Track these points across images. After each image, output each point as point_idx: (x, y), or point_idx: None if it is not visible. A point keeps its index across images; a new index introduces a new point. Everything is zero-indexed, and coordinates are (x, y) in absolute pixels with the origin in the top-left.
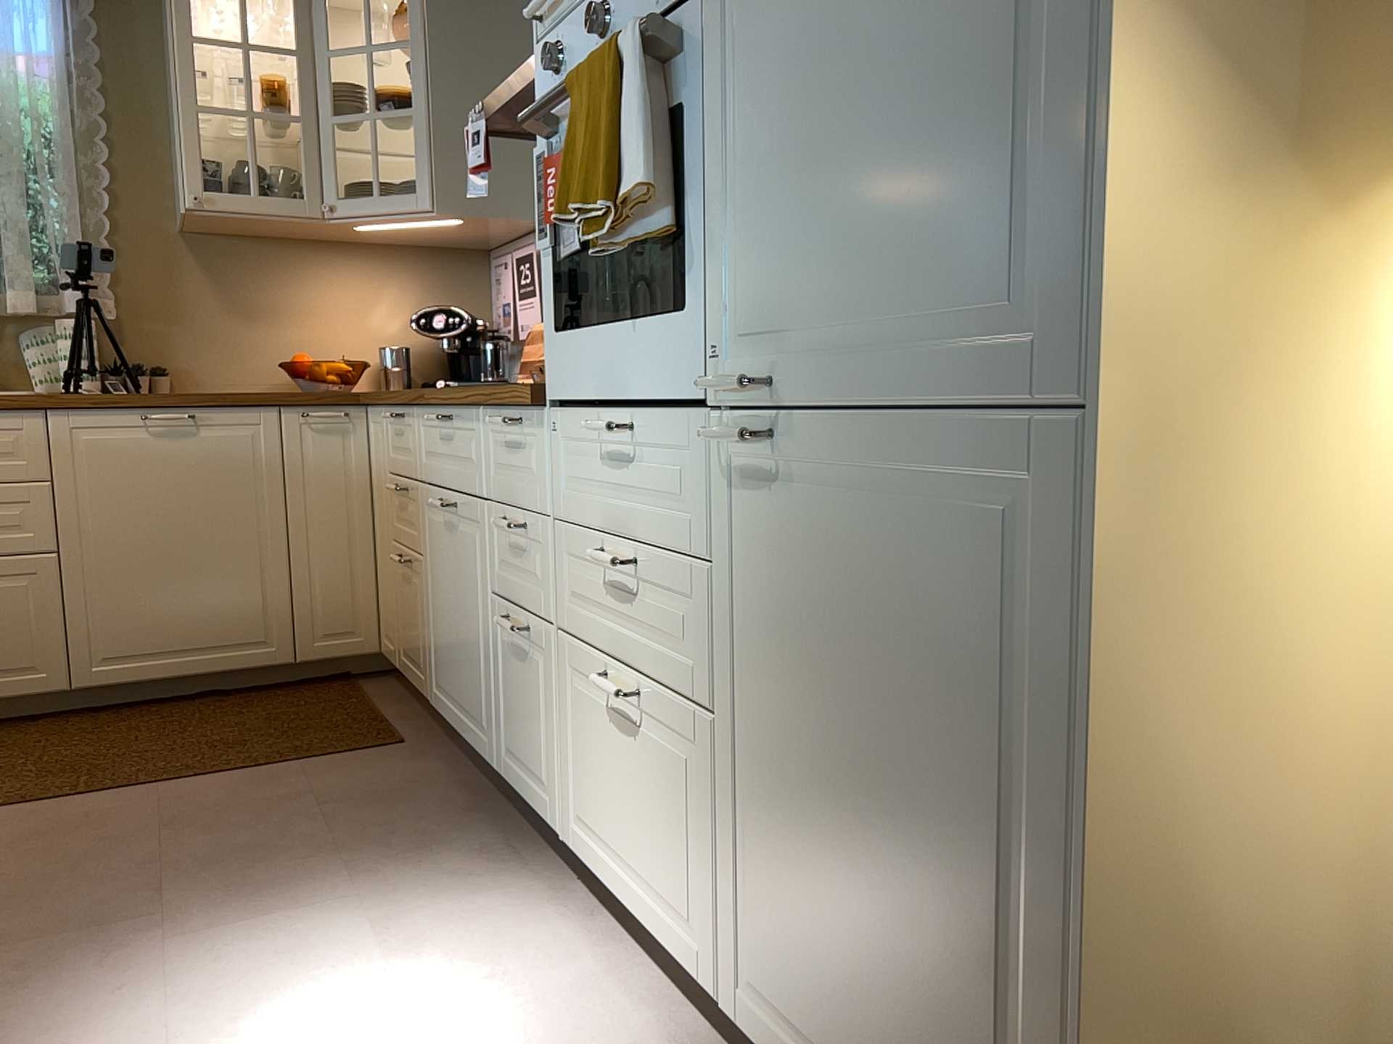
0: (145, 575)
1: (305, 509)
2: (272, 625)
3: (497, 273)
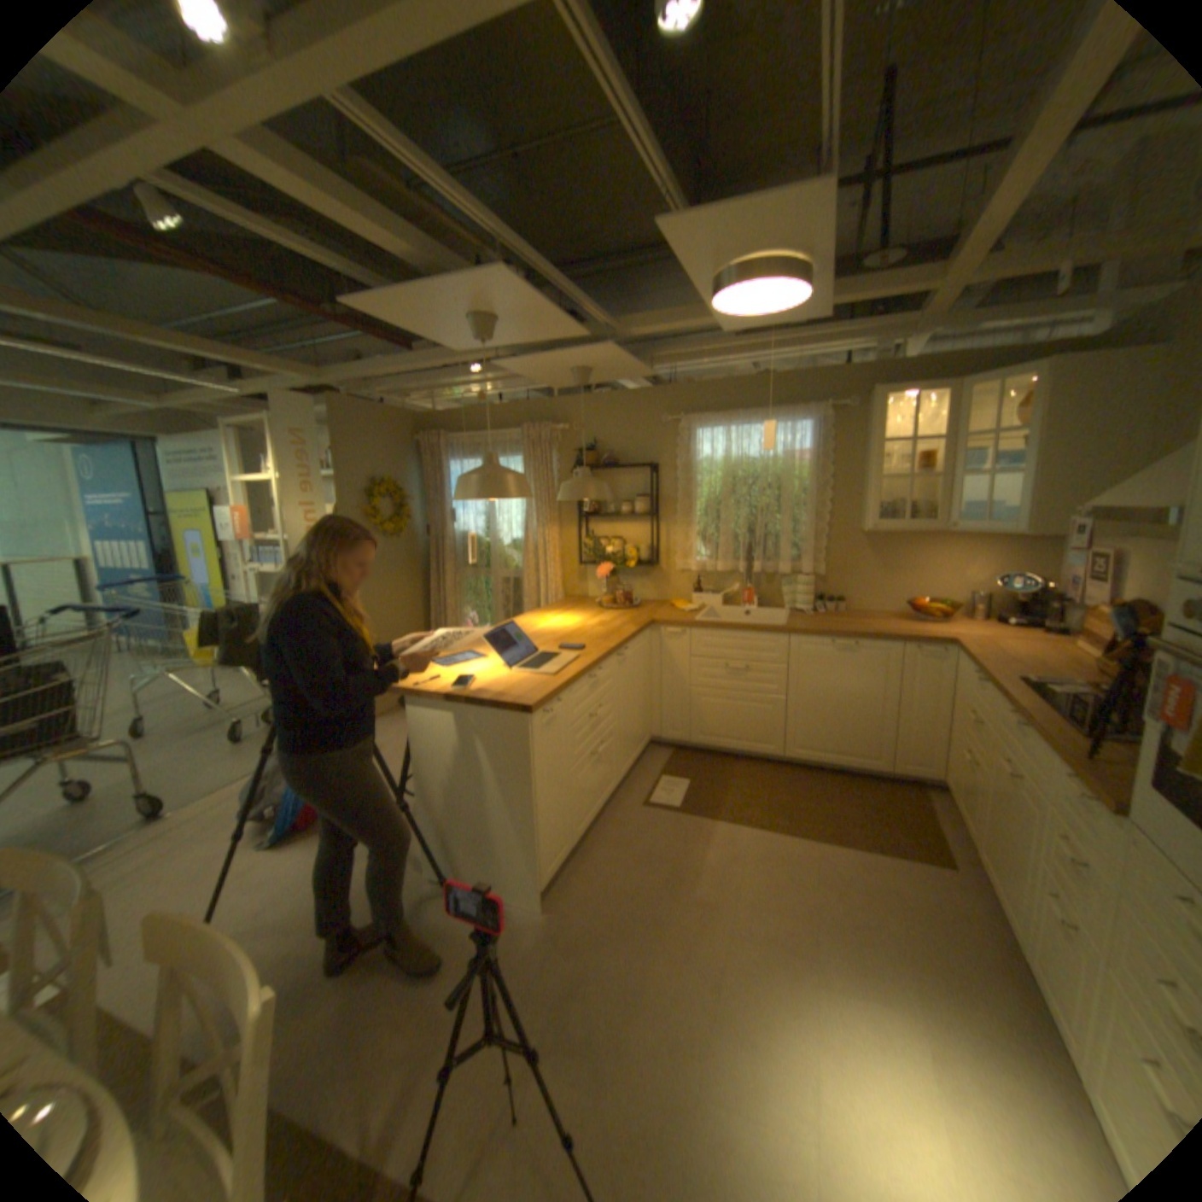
0: (823, 715)
1: (912, 698)
2: (884, 753)
3: (1072, 548)
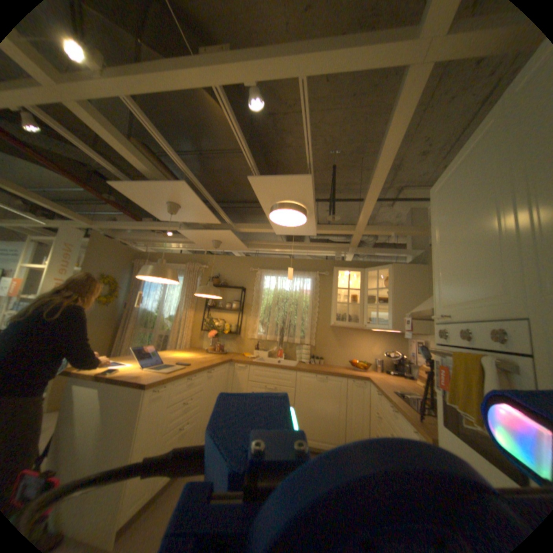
0: (311, 417)
1: (351, 408)
2: (340, 441)
3: (410, 342)
